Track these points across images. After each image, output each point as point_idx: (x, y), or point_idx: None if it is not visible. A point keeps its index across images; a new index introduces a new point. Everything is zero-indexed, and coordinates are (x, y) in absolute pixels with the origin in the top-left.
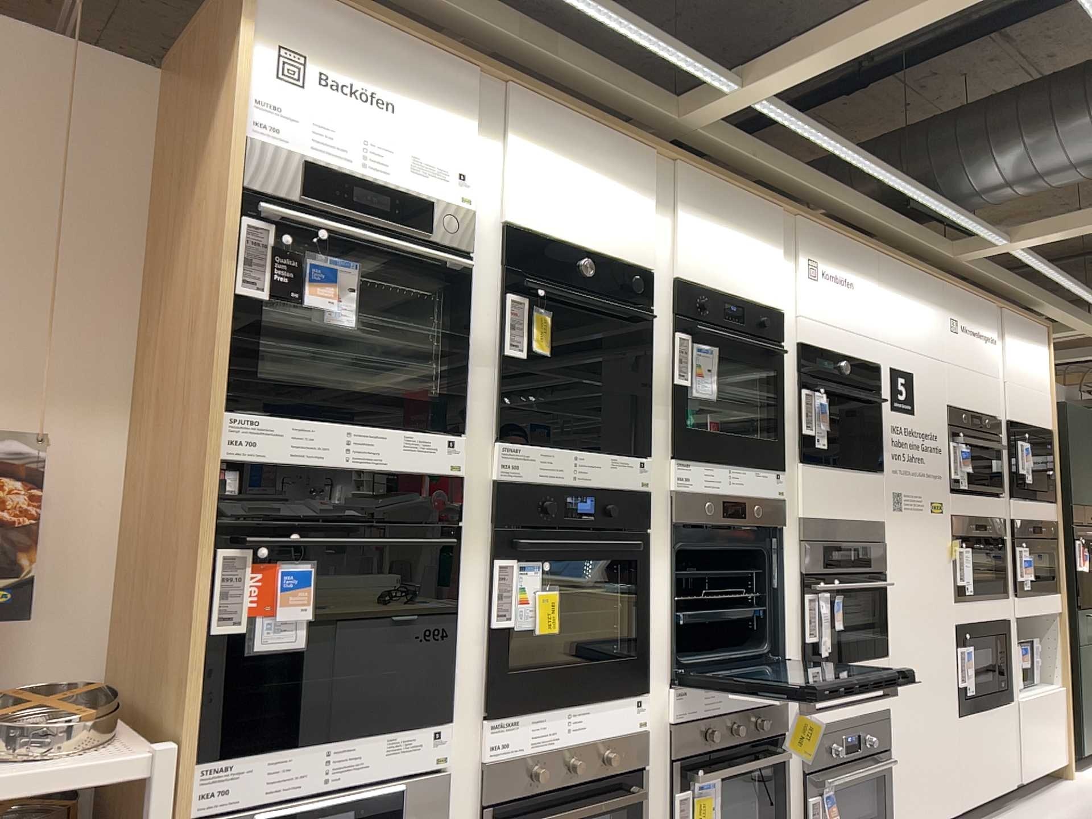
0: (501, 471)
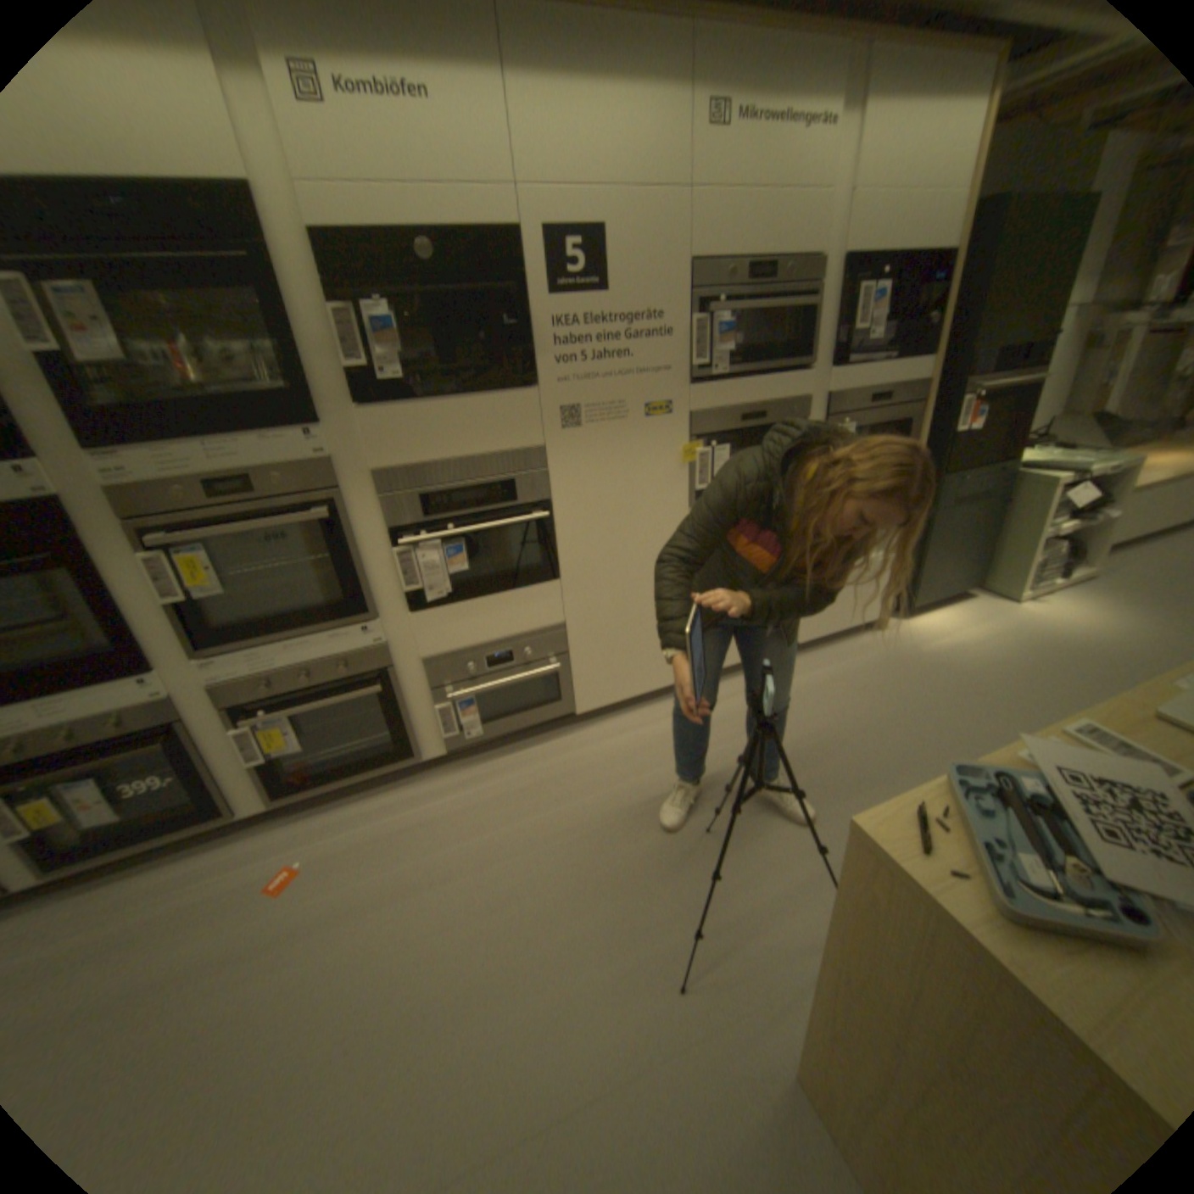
0: None
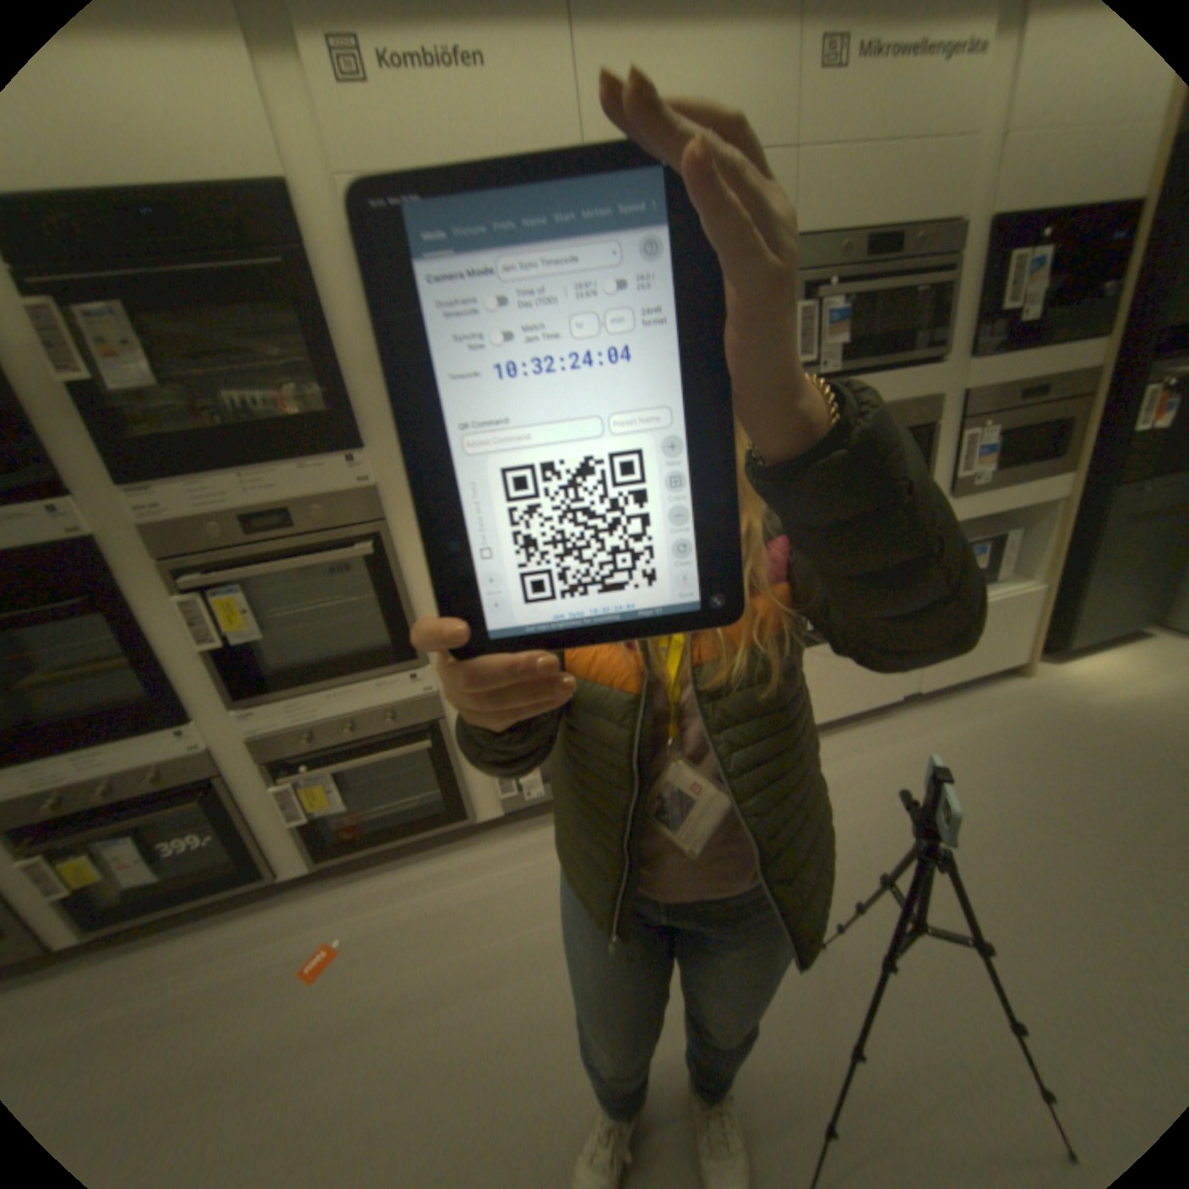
0: None
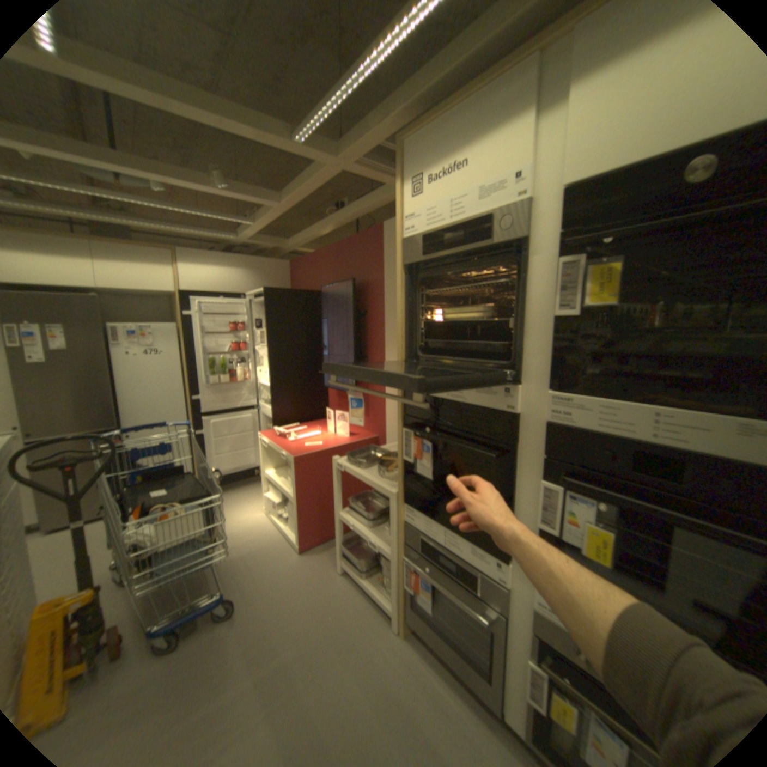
0: (550, 416)
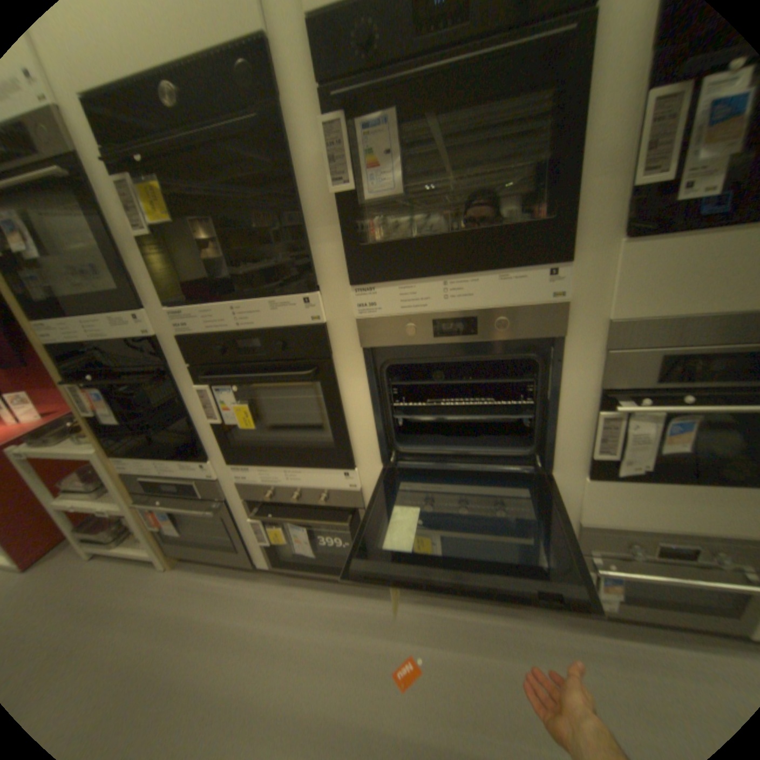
0: (174, 331)
